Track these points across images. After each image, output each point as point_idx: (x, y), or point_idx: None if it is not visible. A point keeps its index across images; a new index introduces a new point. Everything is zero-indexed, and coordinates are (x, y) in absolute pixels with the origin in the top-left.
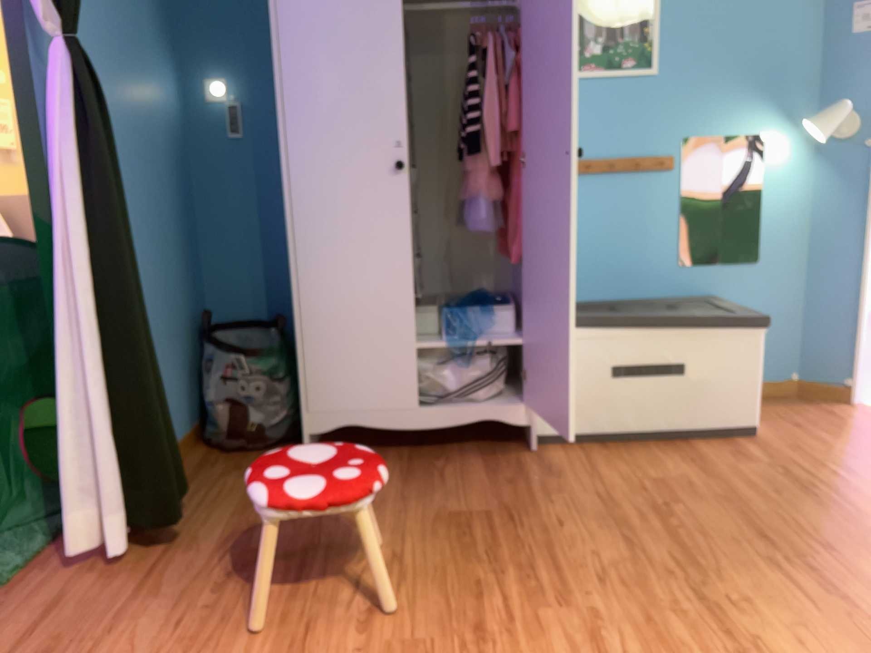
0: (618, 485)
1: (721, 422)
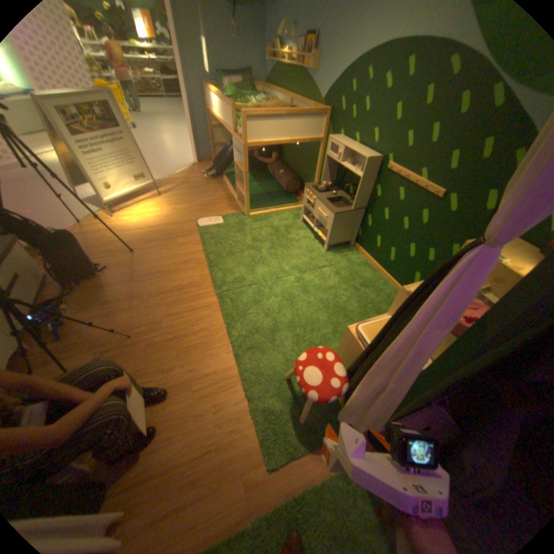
0: (77, 314)
1: (37, 280)
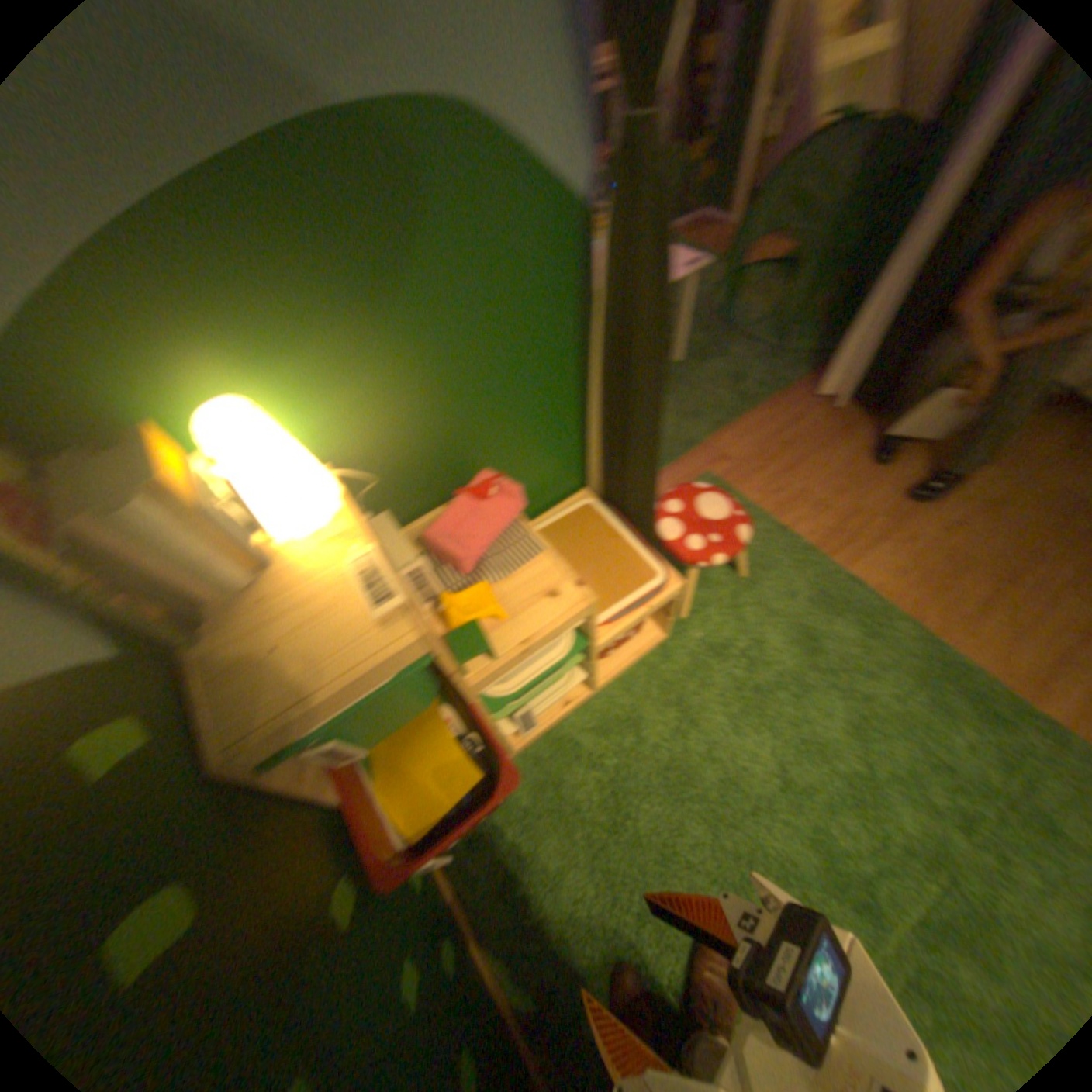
0: None
1: None
